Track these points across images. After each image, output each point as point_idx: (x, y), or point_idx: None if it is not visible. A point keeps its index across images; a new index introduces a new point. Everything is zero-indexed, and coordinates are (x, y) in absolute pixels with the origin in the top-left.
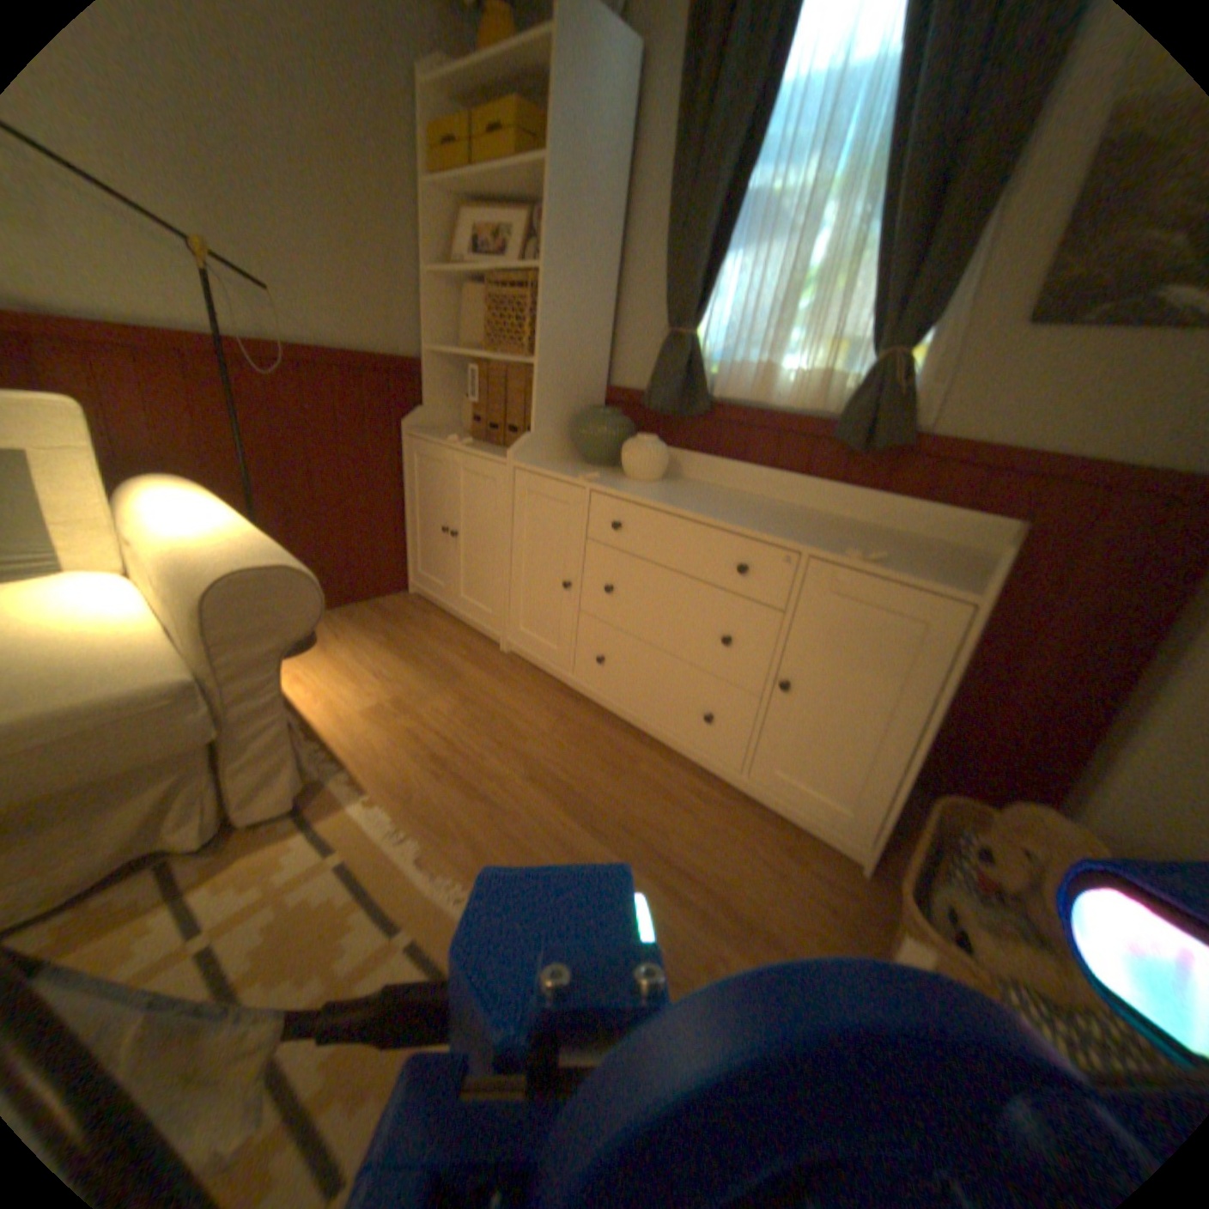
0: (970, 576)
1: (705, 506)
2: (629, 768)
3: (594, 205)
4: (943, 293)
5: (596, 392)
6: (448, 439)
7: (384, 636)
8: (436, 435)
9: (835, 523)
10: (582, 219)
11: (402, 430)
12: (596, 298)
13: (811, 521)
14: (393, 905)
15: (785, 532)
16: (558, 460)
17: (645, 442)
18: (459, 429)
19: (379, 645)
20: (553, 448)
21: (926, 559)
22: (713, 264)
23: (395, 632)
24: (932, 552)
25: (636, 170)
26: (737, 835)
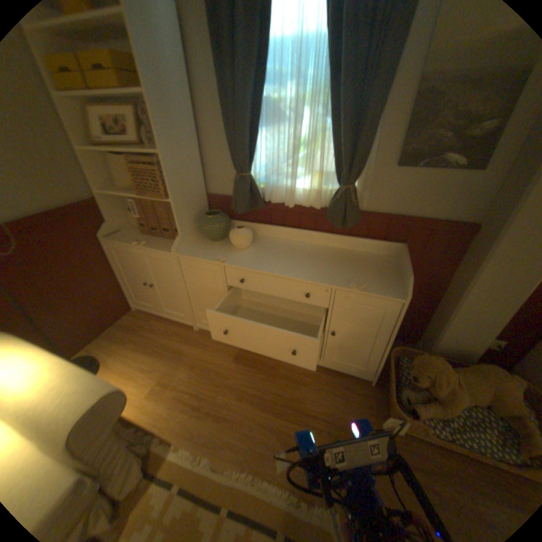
0: (394, 281)
1: (280, 262)
2: (275, 372)
3: (177, 109)
4: (364, 158)
5: (203, 200)
6: (130, 239)
7: (133, 343)
8: (121, 237)
9: (333, 254)
10: (173, 119)
11: (99, 237)
12: (190, 156)
13: (324, 257)
14: (211, 494)
15: (320, 274)
16: (196, 241)
17: (241, 231)
18: (130, 224)
19: (133, 350)
20: (192, 236)
21: (375, 273)
22: (252, 141)
23: (138, 338)
24: (374, 264)
25: (192, 79)
26: (325, 387)
